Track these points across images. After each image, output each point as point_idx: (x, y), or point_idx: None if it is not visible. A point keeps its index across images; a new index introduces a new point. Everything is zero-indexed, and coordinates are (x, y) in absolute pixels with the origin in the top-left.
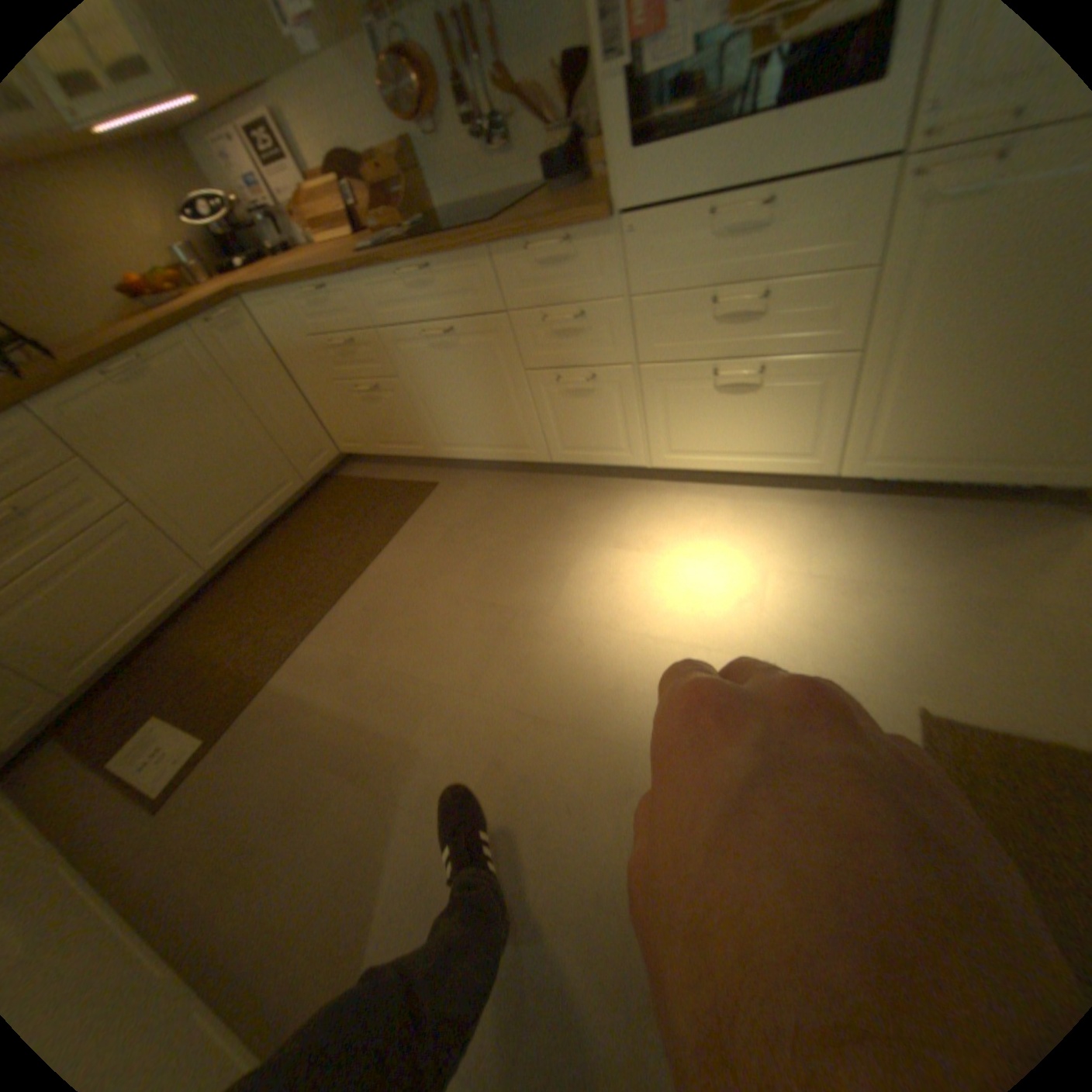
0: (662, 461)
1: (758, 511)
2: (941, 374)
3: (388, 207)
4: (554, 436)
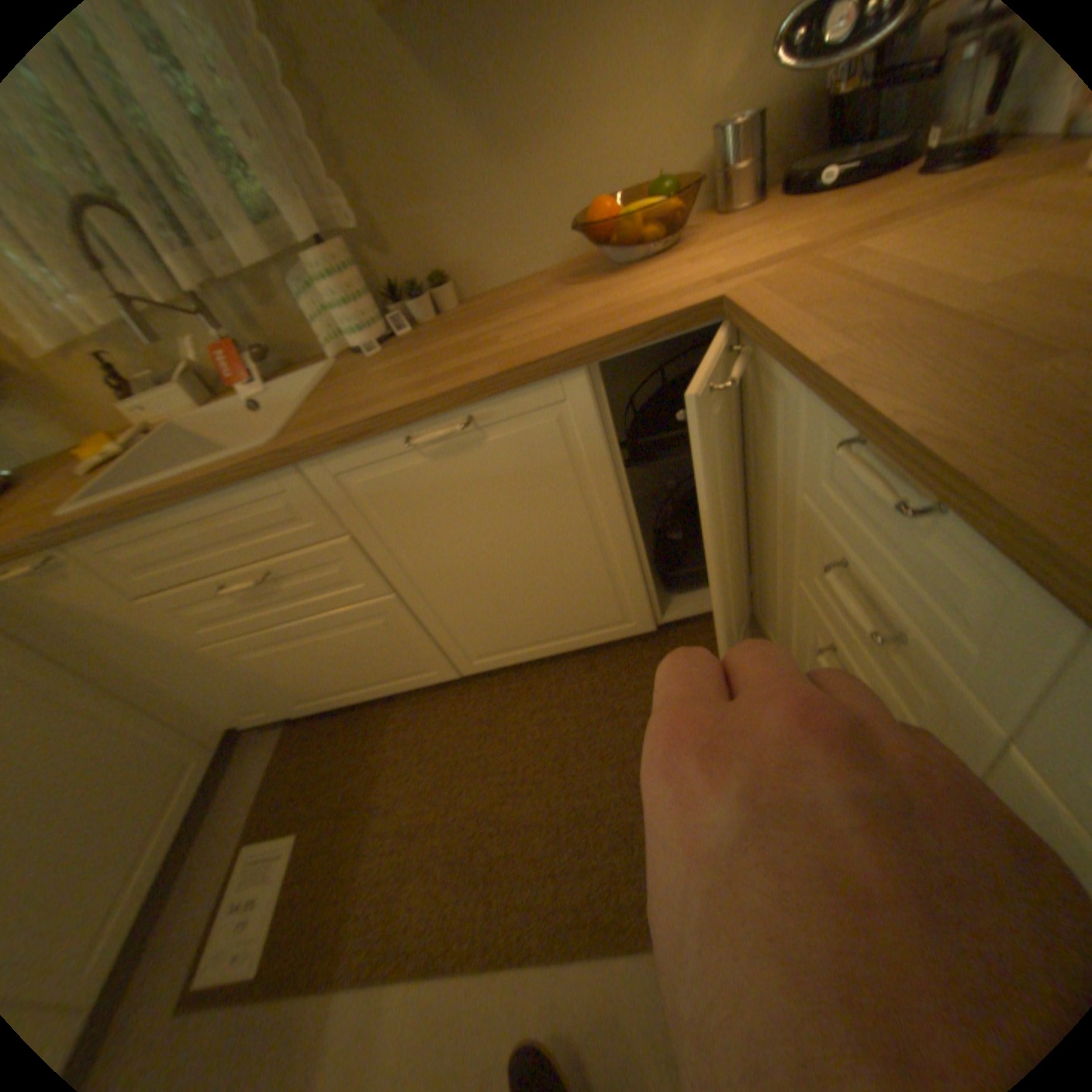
0: None
1: None
2: None
3: None
4: None
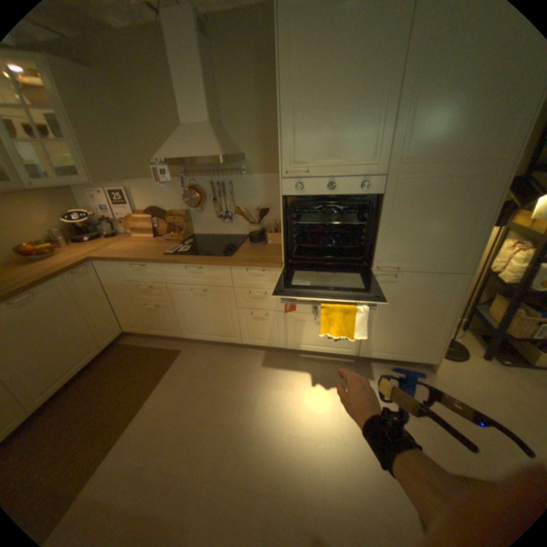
0: (292, 347)
1: (330, 370)
2: (387, 327)
3: (176, 232)
4: (245, 333)
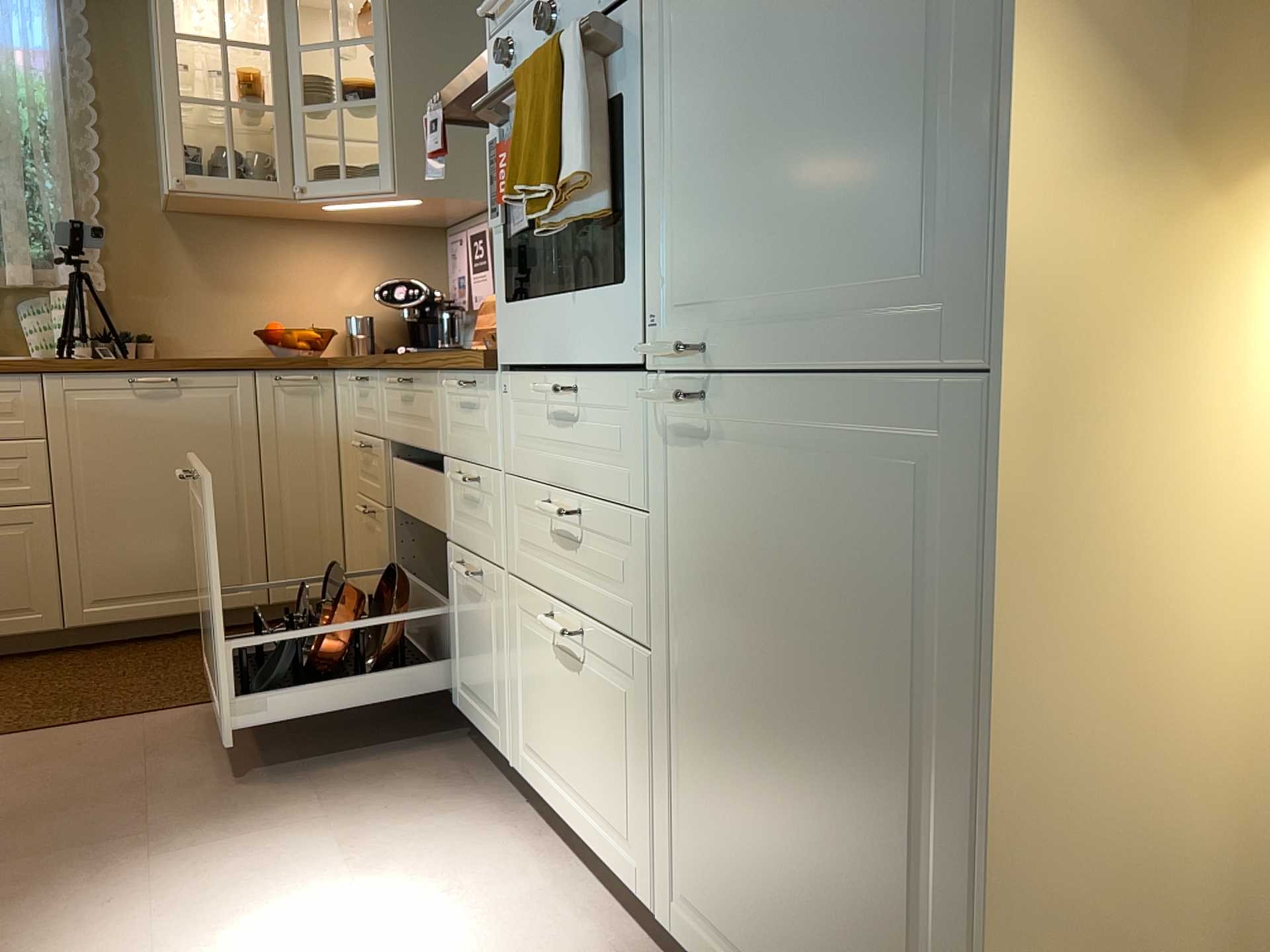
0: (524, 768)
1: (551, 931)
2: (726, 755)
3: None
4: (458, 661)
